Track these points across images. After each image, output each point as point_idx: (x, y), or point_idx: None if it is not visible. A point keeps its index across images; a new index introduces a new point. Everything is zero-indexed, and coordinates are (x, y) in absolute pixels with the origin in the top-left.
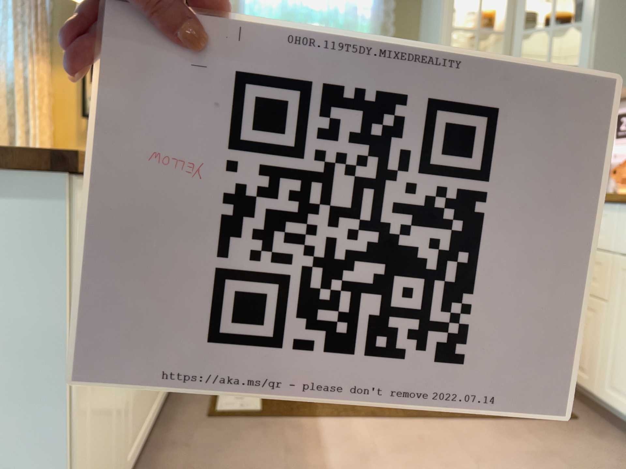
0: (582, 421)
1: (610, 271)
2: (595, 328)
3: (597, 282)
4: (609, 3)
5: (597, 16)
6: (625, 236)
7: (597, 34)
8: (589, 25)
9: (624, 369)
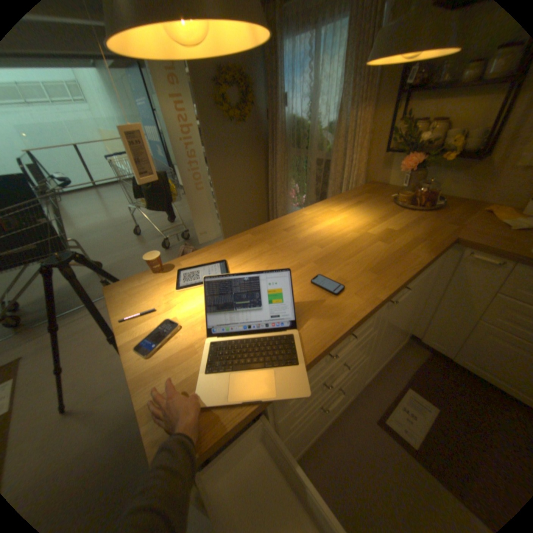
0: None
1: None
2: None
3: None
4: None
5: None
6: None
7: None
8: None
9: None
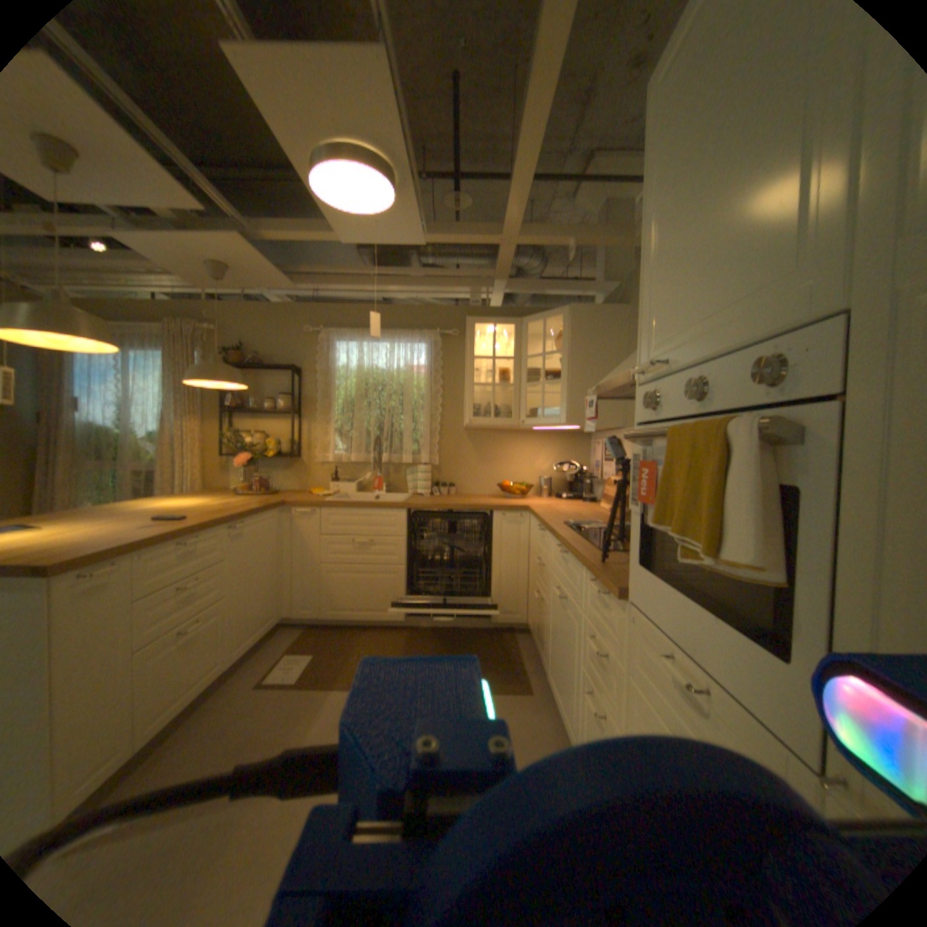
0: (534, 695)
1: (548, 580)
2: (545, 622)
3: (545, 586)
4: (575, 368)
5: (570, 376)
6: (550, 554)
7: (568, 390)
8: (562, 383)
9: (551, 657)
